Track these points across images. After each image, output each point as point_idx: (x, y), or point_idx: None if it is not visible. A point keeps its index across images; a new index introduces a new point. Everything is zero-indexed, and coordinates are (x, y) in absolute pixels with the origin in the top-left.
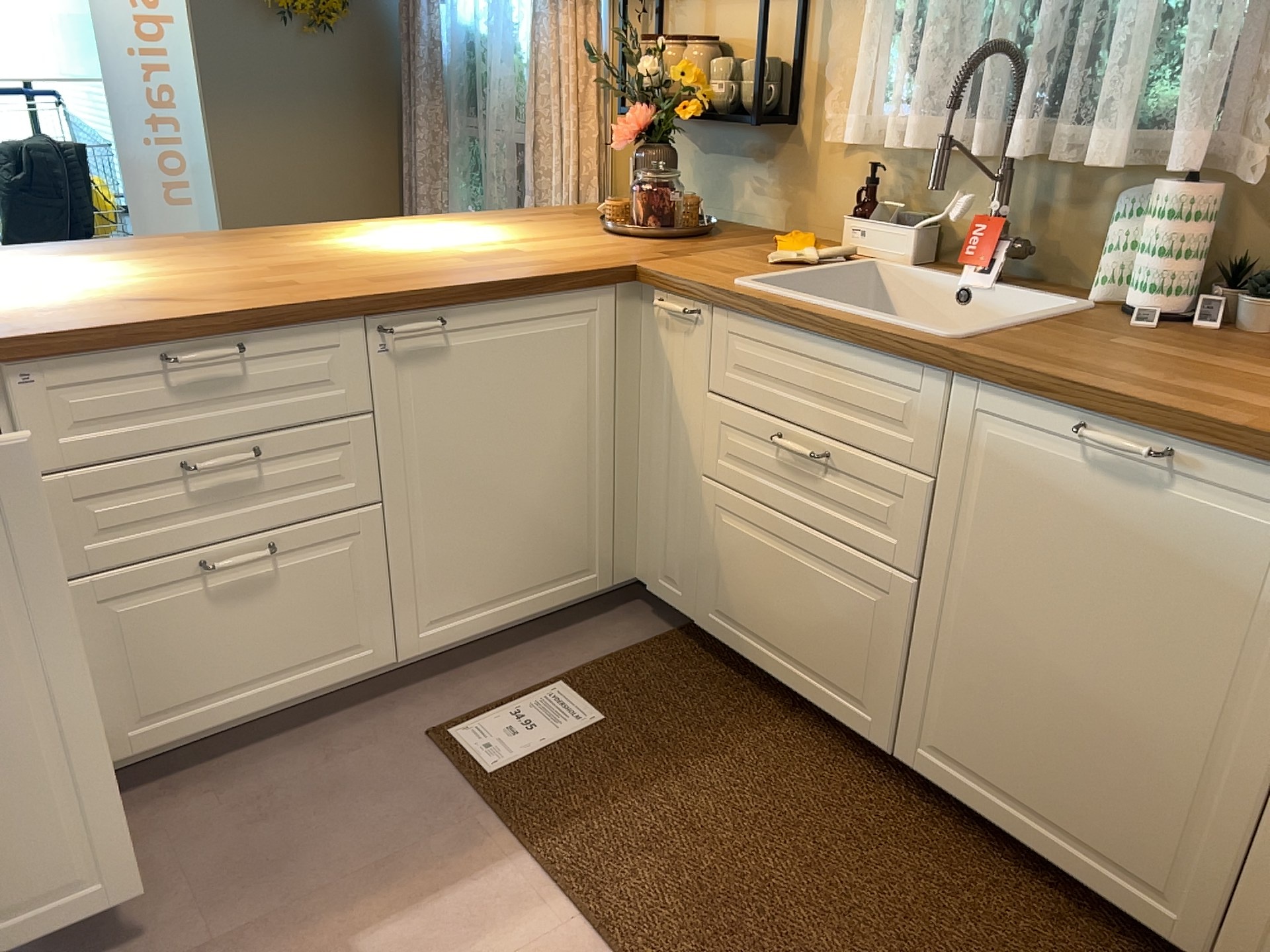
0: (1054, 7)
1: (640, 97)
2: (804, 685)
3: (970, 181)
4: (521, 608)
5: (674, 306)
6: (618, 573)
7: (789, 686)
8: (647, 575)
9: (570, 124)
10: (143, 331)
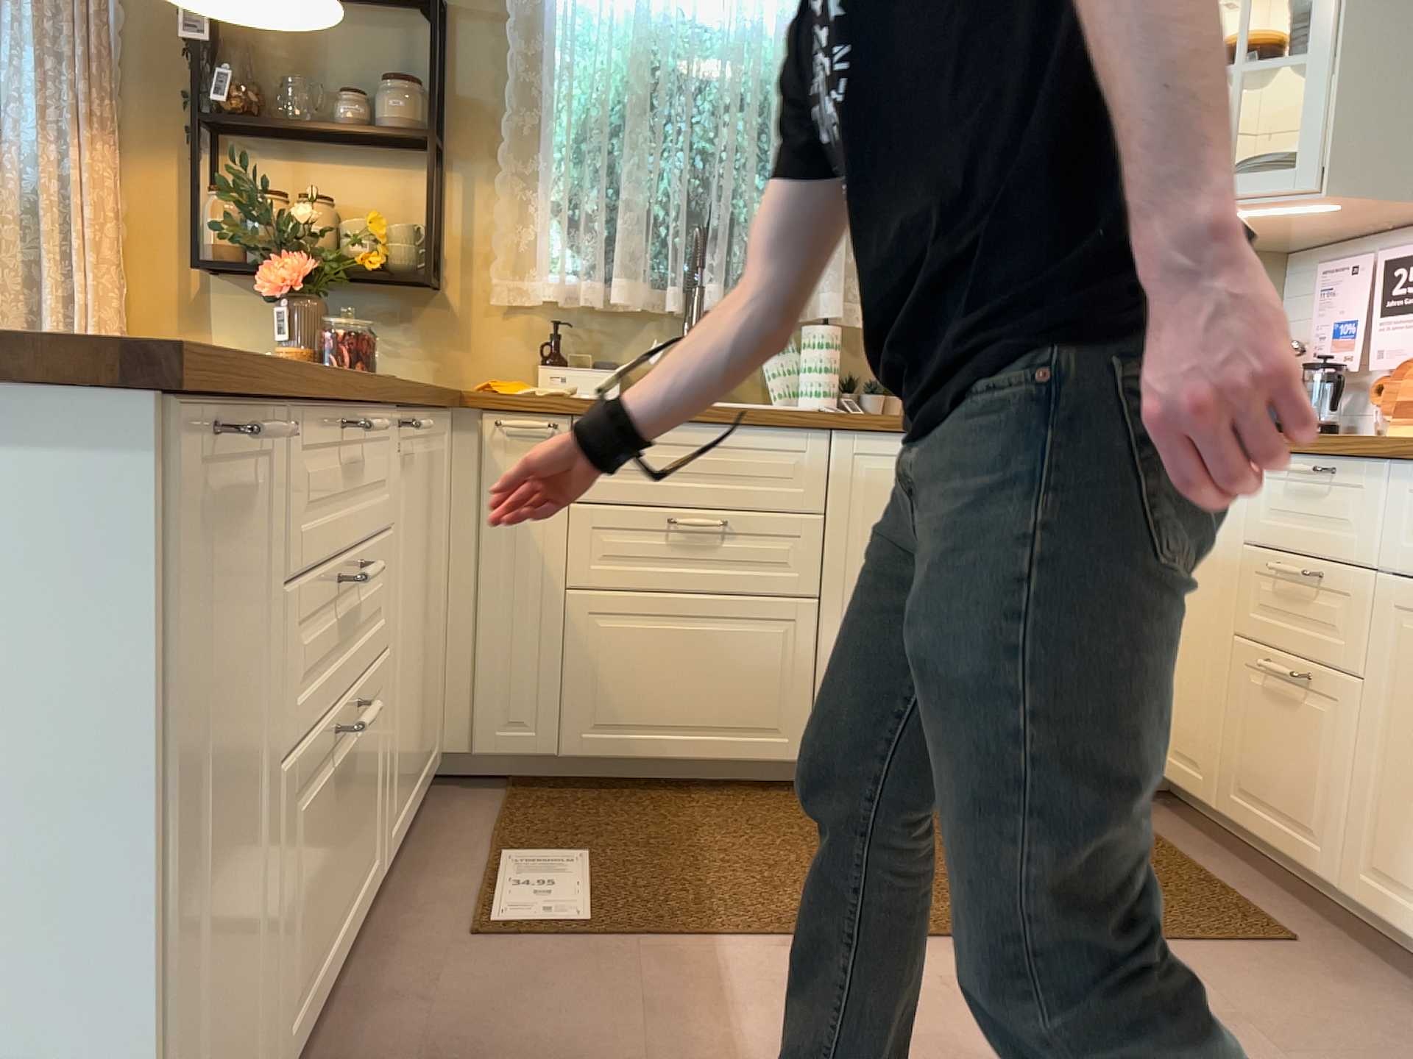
0: (702, 207)
1: (283, 245)
2: (712, 749)
3: (642, 333)
4: (417, 795)
5: (531, 422)
6: (438, 748)
7: (694, 760)
8: (464, 741)
9: (95, 276)
10: (334, 386)
